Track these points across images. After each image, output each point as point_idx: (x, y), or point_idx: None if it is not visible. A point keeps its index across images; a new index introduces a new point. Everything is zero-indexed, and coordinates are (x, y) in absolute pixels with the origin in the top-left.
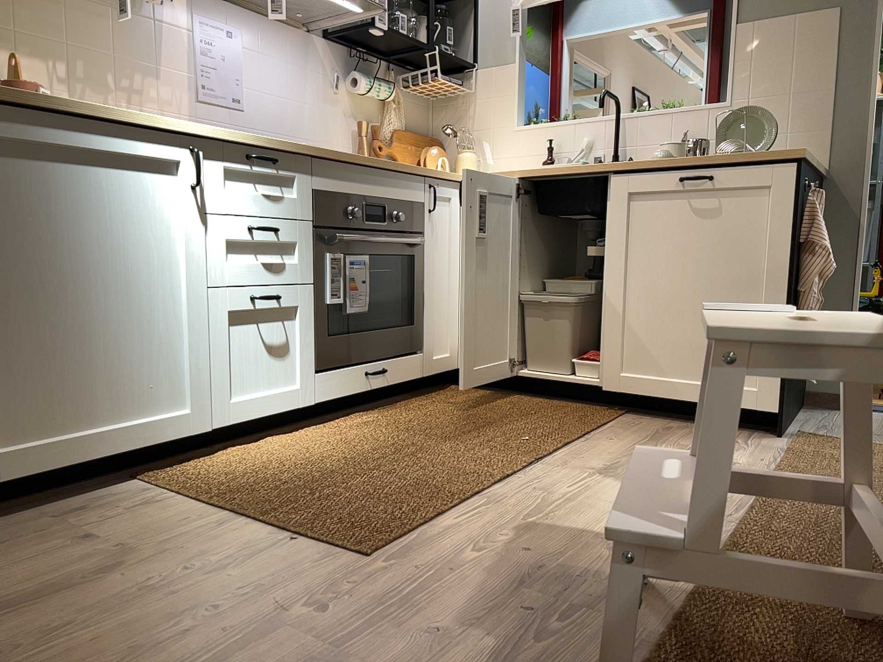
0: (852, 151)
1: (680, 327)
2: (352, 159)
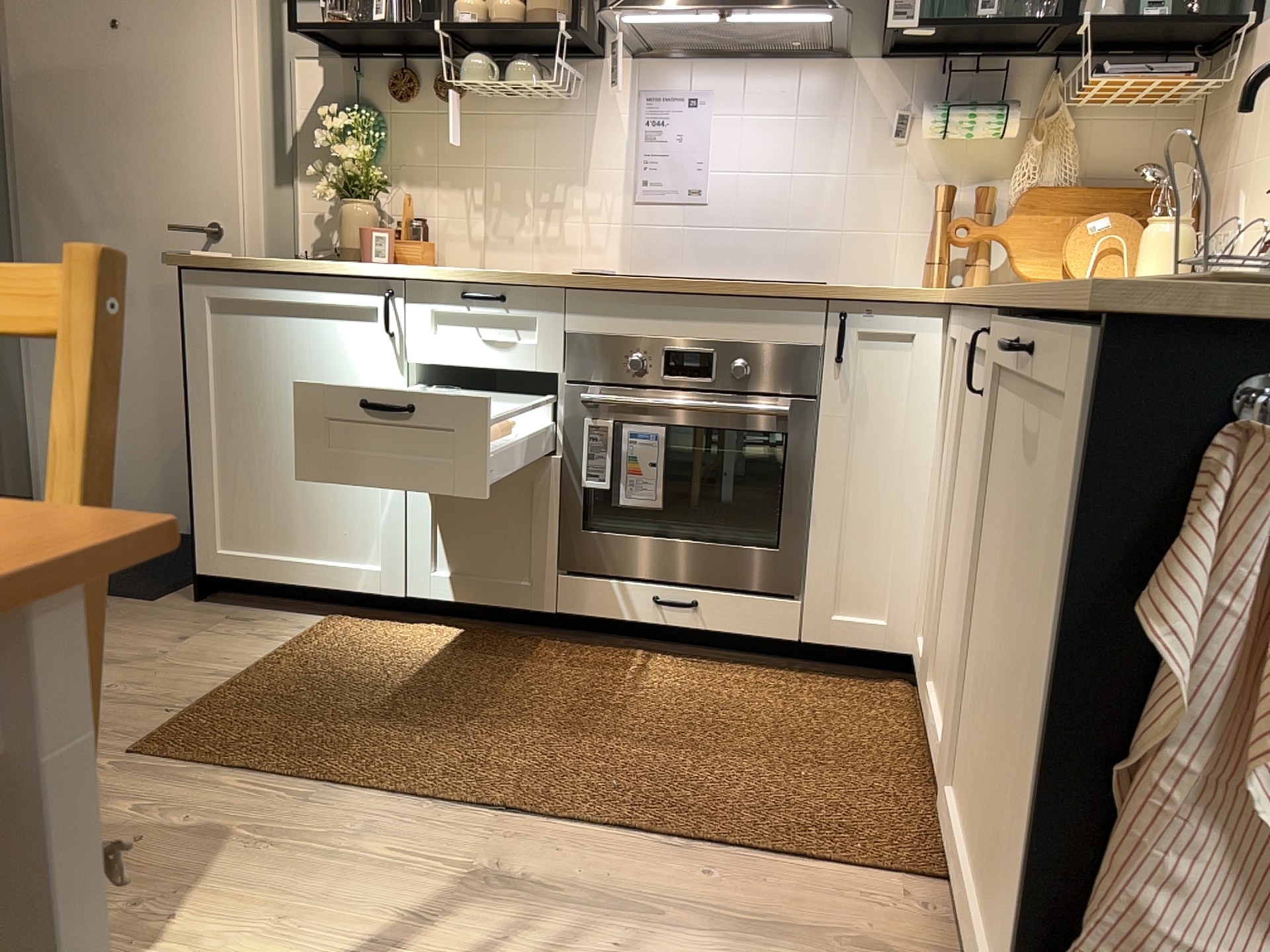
0: None
1: (995, 748)
2: (636, 286)
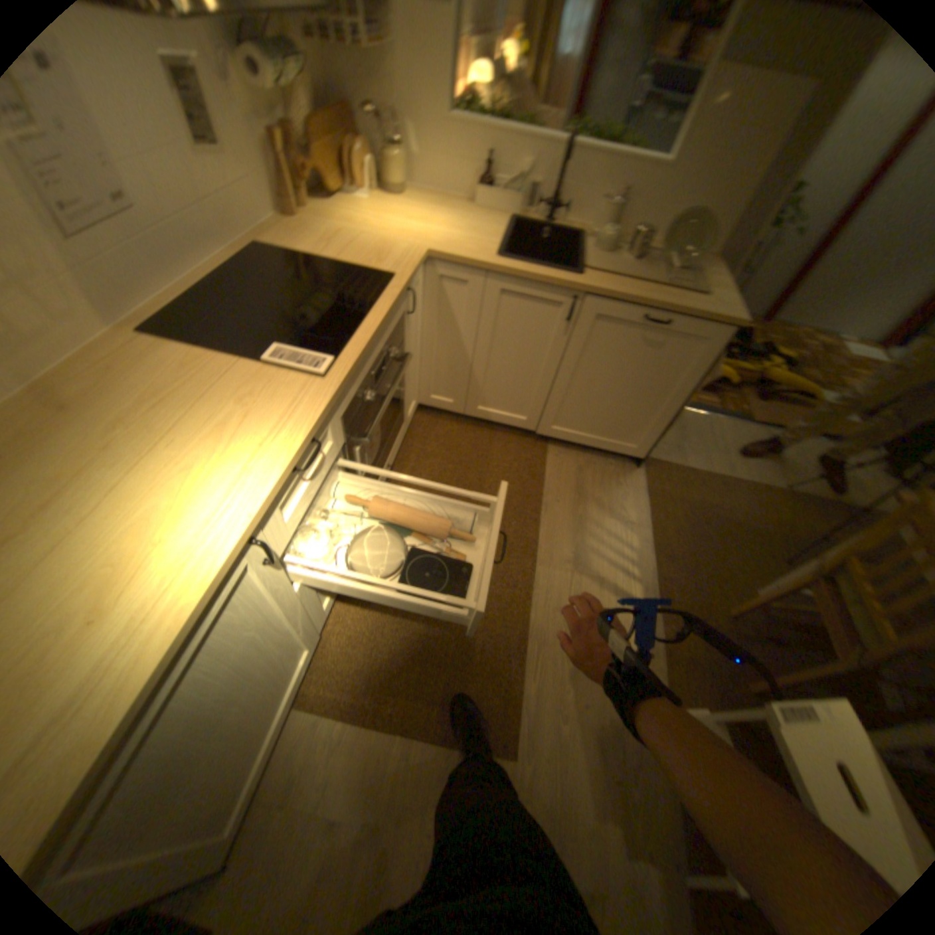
0: (745, 240)
1: (601, 409)
2: (363, 351)
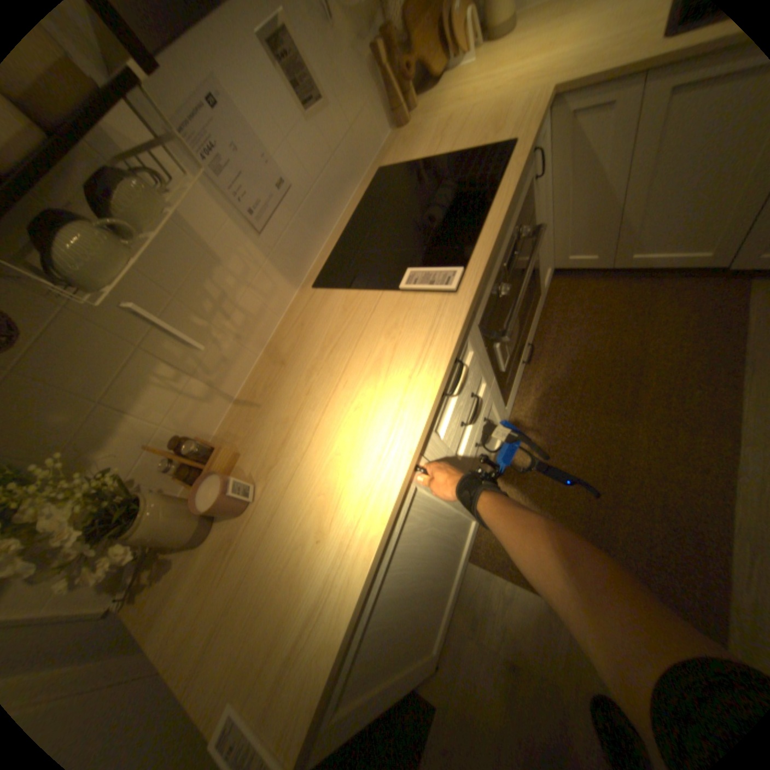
0: None
1: None
2: (494, 248)
